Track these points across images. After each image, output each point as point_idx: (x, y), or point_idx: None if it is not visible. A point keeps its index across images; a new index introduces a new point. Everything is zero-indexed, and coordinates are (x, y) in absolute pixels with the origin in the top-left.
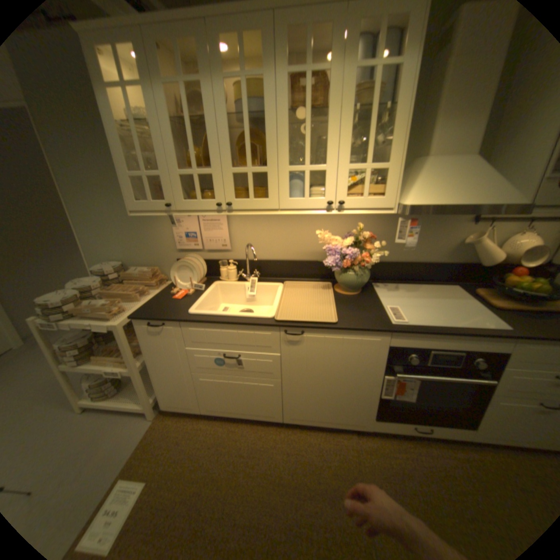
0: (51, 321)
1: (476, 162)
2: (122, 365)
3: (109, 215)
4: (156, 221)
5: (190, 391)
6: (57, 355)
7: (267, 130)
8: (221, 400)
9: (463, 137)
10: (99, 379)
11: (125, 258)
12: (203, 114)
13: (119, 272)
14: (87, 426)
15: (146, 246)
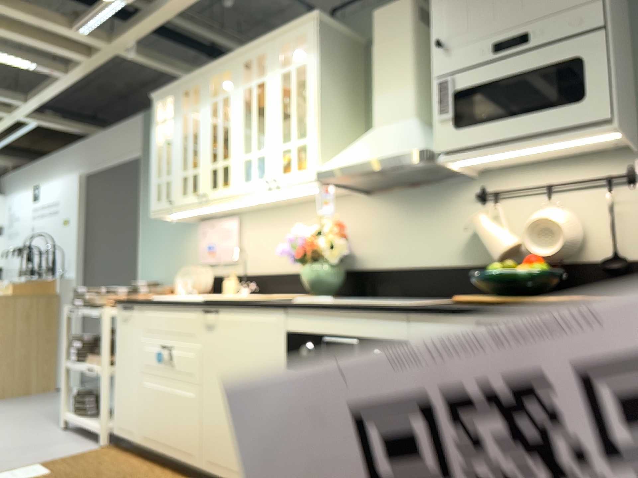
0: (75, 307)
1: (405, 124)
2: (99, 361)
3: (163, 233)
4: (191, 235)
5: (135, 403)
6: (69, 348)
7: (230, 131)
8: (154, 418)
9: (395, 104)
10: (87, 390)
11: (164, 276)
12: (200, 129)
13: (152, 287)
14: (56, 437)
15: (179, 263)
